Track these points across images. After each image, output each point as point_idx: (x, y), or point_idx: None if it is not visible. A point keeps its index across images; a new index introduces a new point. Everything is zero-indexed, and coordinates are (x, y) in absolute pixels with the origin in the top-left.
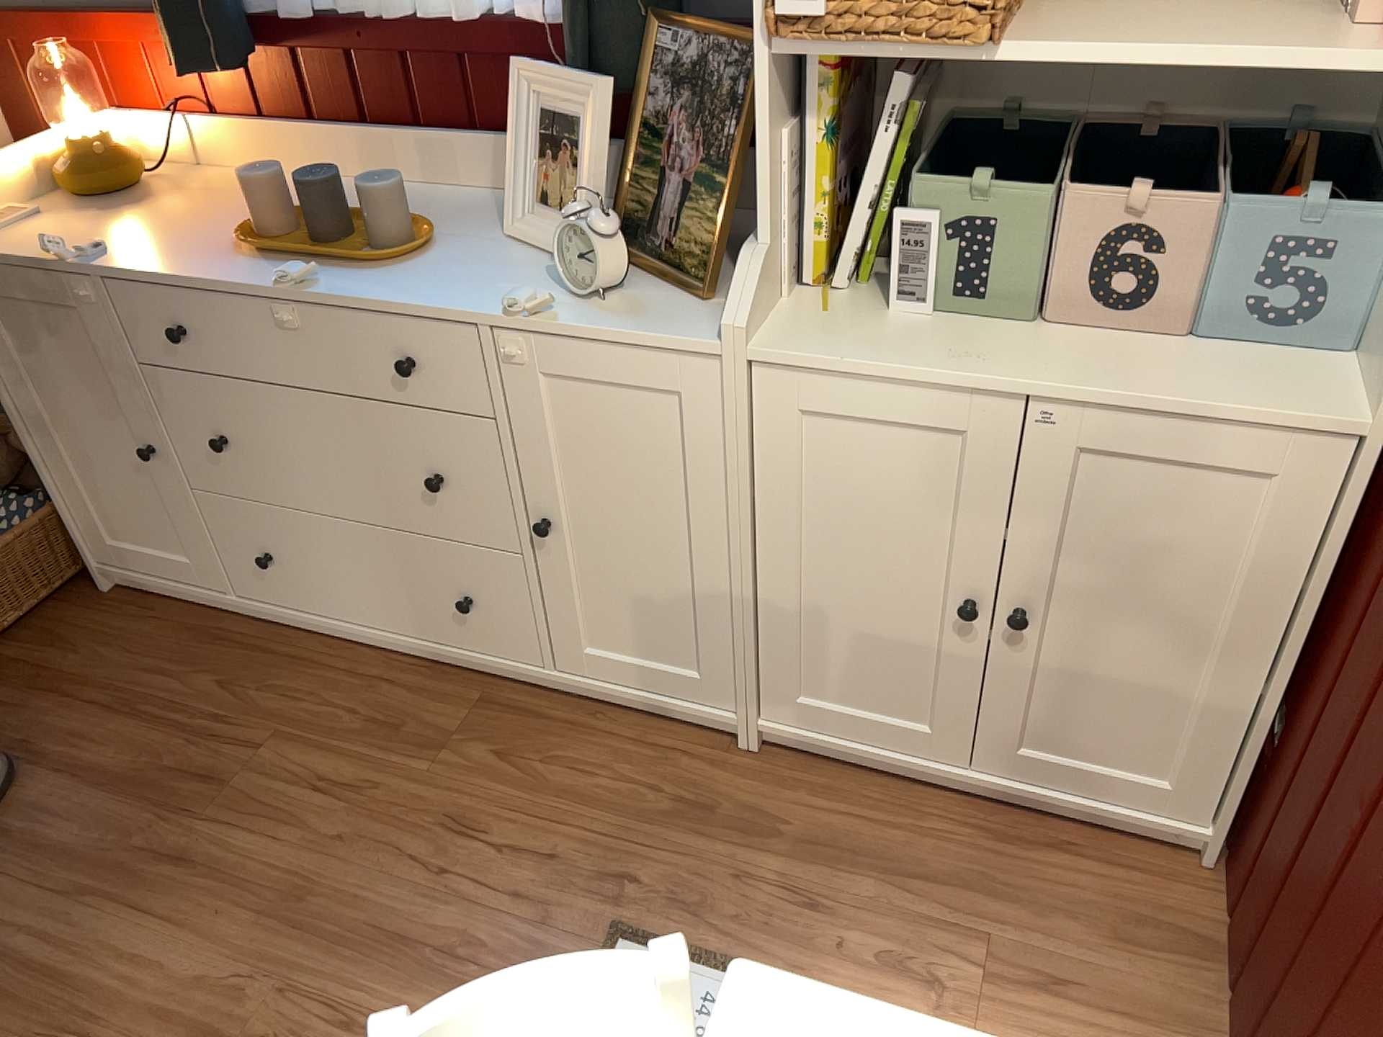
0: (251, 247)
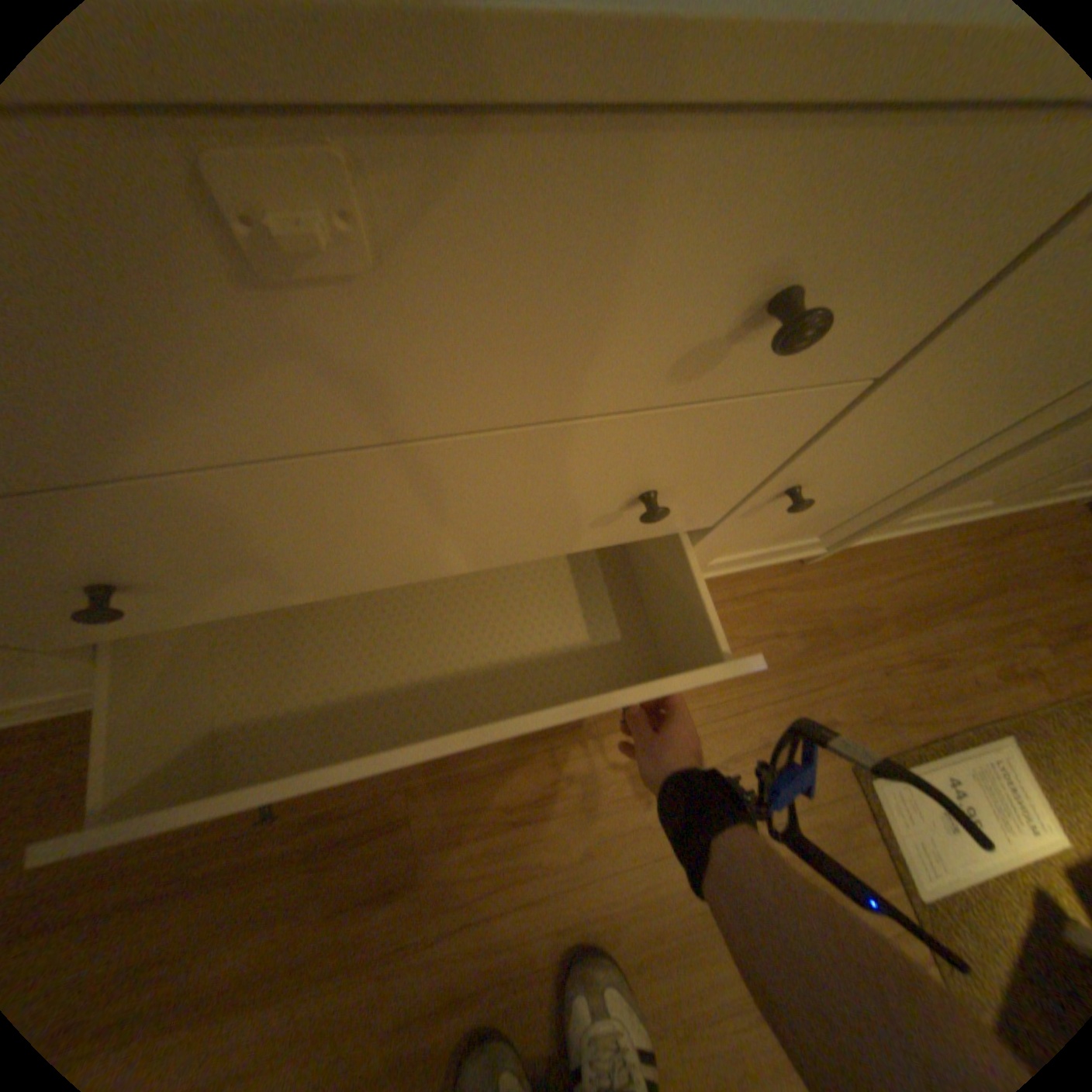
0: None
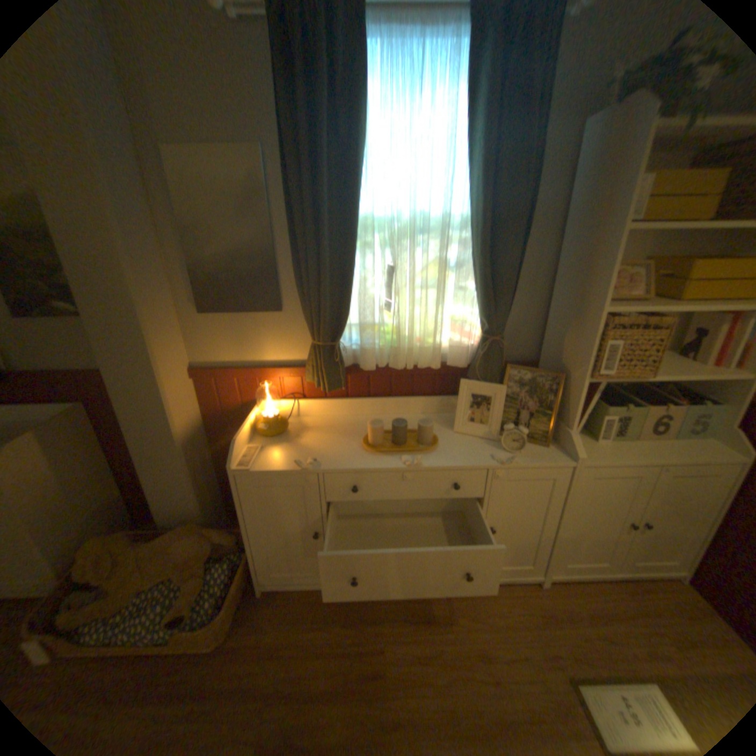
0: (374, 450)
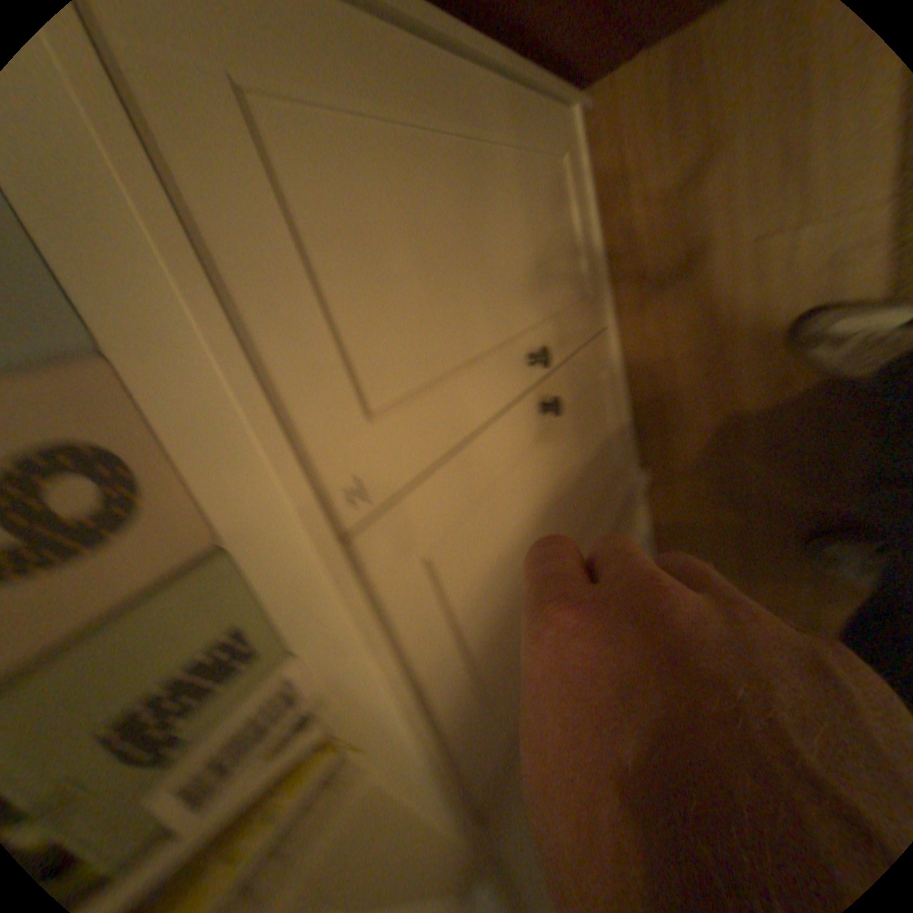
0: None
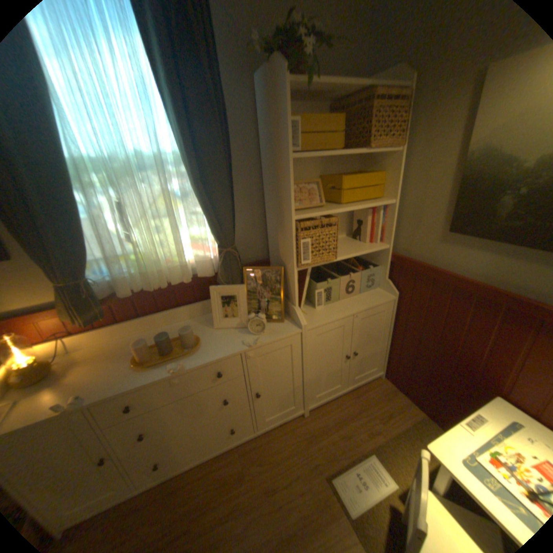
0: (139, 368)
